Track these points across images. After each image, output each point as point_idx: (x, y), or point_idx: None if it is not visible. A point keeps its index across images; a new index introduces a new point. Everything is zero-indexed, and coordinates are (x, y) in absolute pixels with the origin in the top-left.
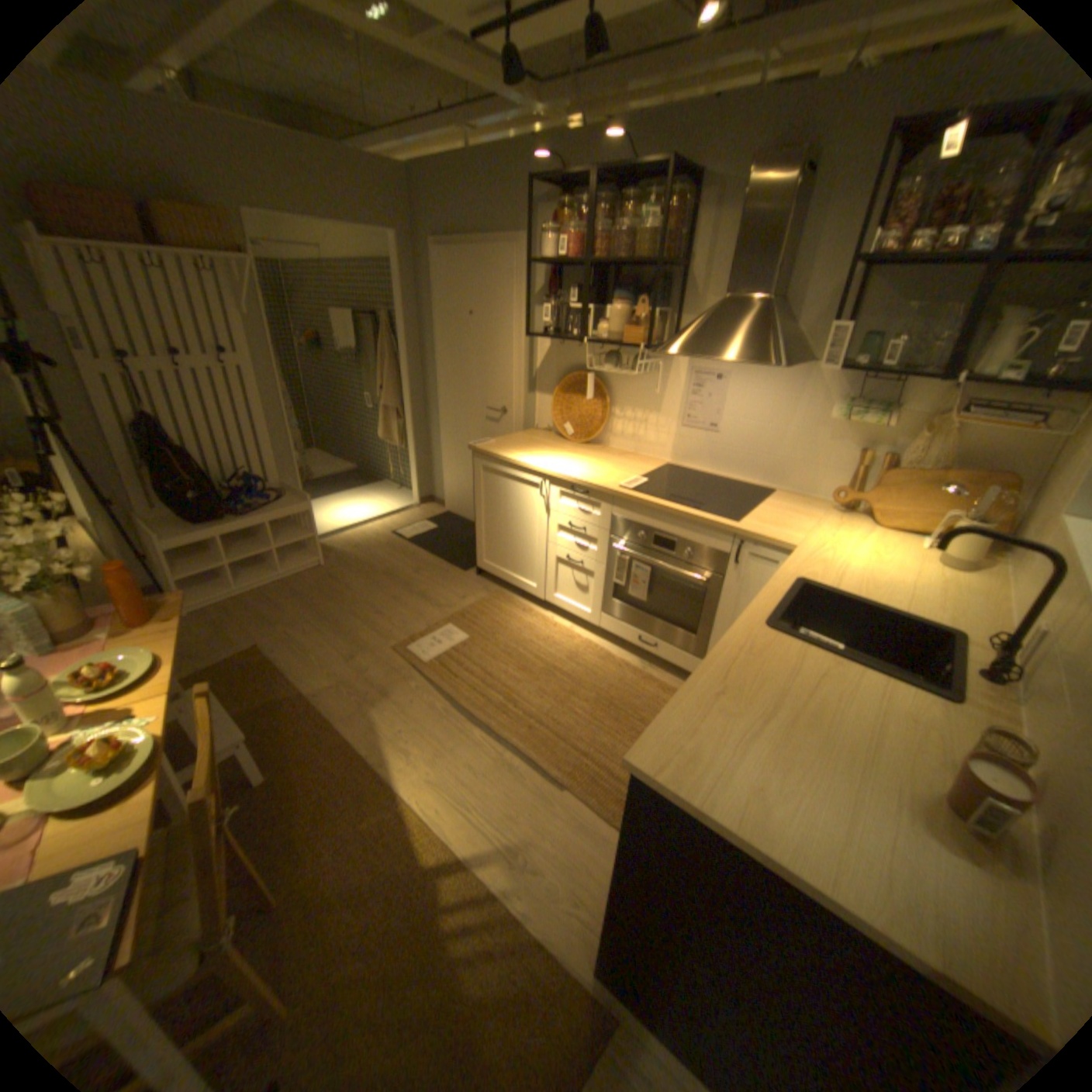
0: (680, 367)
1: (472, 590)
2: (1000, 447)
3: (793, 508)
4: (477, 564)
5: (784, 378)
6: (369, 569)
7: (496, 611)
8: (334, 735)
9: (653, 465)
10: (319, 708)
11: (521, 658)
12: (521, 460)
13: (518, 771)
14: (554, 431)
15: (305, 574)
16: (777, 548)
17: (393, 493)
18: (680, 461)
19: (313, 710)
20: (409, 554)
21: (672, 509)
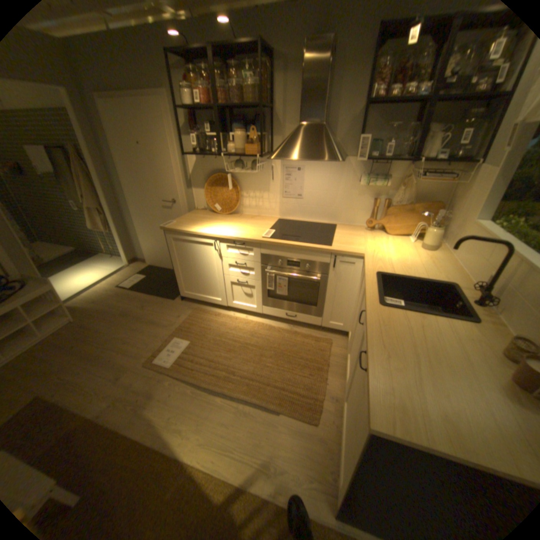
0: (276, 165)
1: (181, 310)
2: (431, 190)
3: (349, 233)
4: (180, 294)
5: (332, 167)
6: (108, 314)
7: (201, 319)
8: (123, 439)
9: (271, 221)
10: (105, 424)
11: (226, 344)
12: (198, 231)
13: (250, 414)
14: (208, 209)
15: (60, 331)
16: (354, 256)
17: (108, 261)
18: (284, 216)
19: (101, 427)
20: (132, 298)
21: (296, 245)
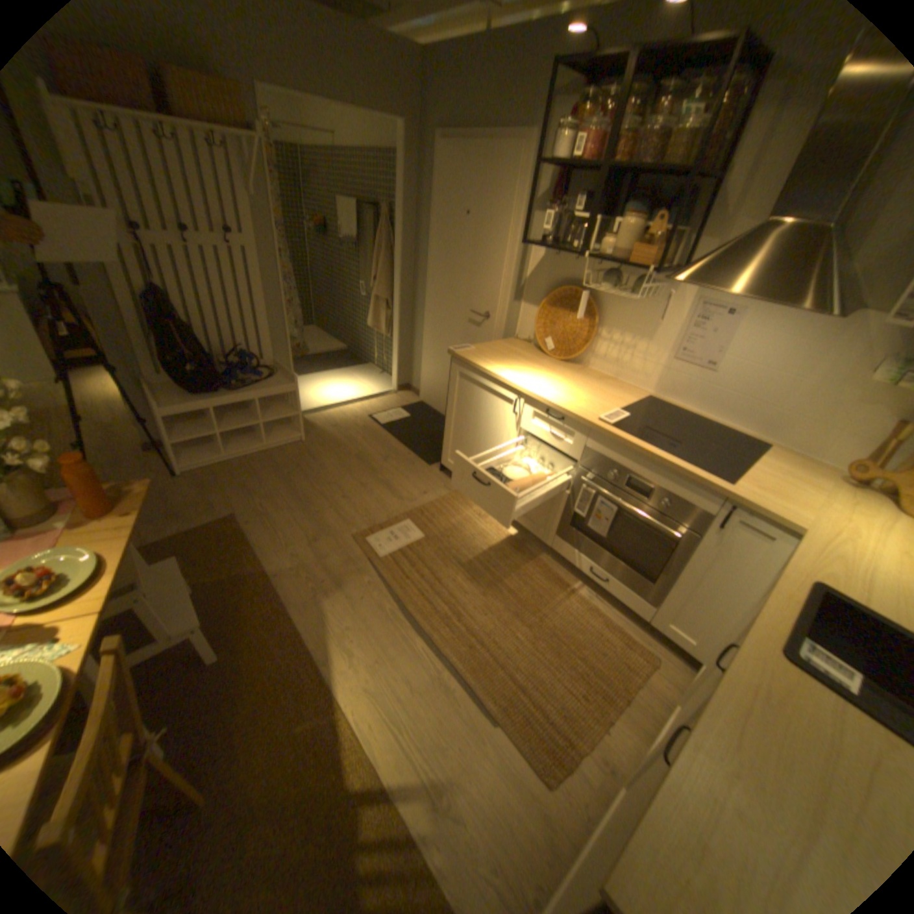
0: (686, 294)
1: (433, 486)
2: None
3: (795, 472)
4: (442, 461)
5: (816, 323)
6: (344, 450)
7: (454, 512)
8: (288, 621)
9: (634, 395)
10: (278, 590)
11: (471, 567)
12: (498, 373)
13: (454, 695)
14: (534, 342)
15: (287, 448)
16: (780, 525)
17: (375, 377)
18: (665, 394)
19: (273, 591)
20: (381, 440)
21: (657, 456)
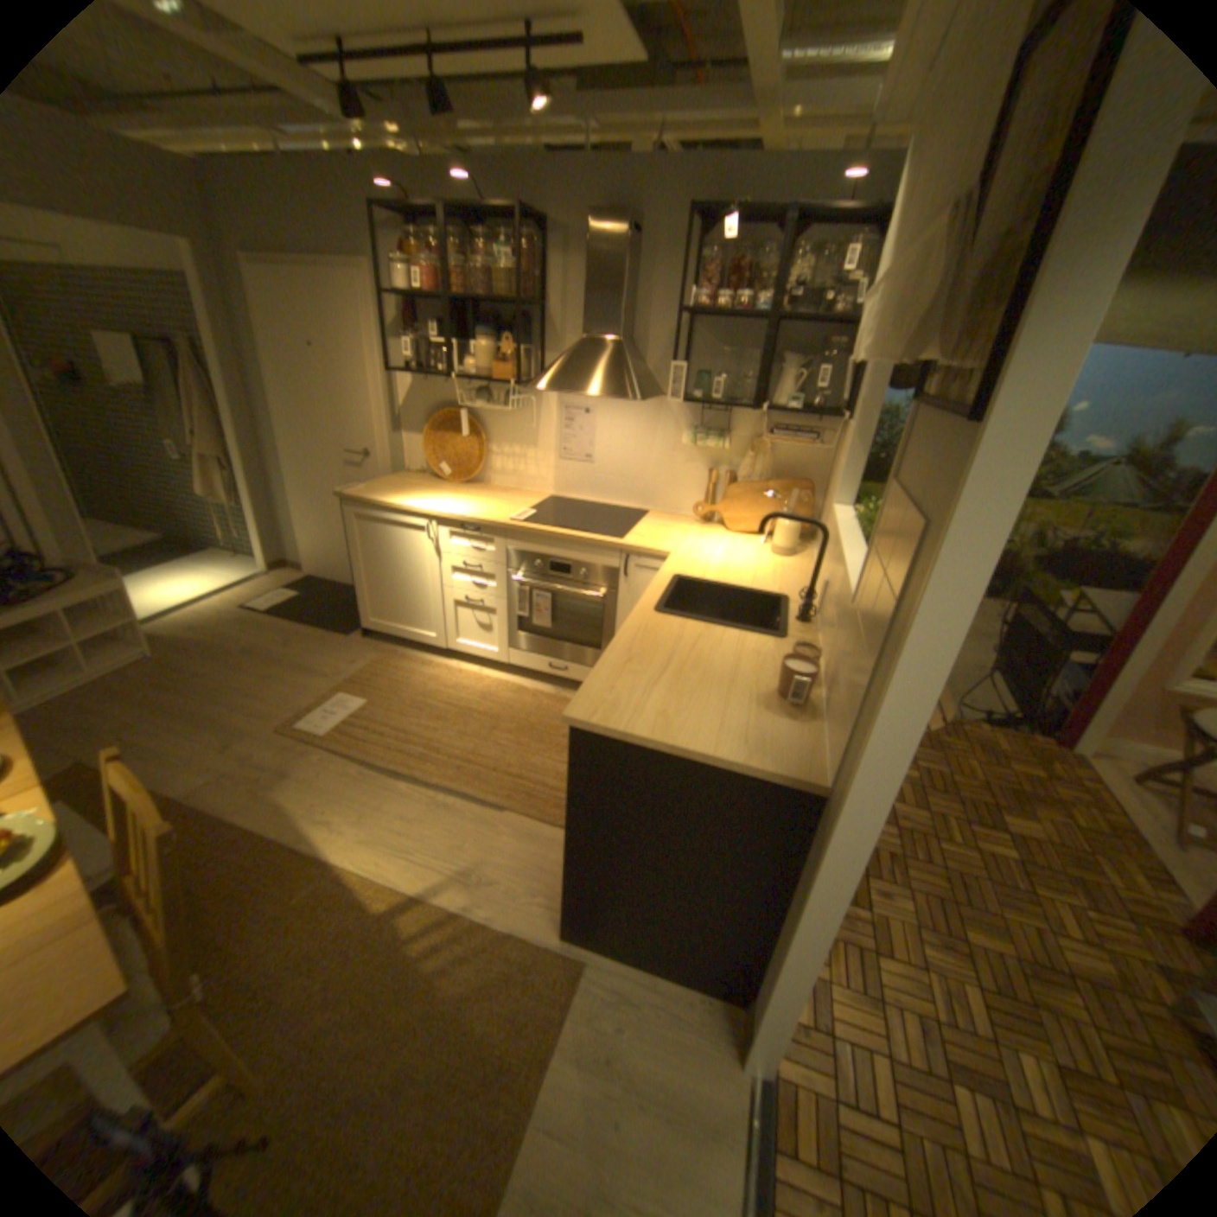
0: (549, 402)
1: (359, 653)
2: (797, 461)
3: (663, 524)
4: (361, 625)
5: (641, 411)
6: (218, 651)
7: (394, 668)
8: (228, 828)
9: (537, 498)
10: (197, 808)
11: (432, 708)
12: (400, 503)
13: (453, 808)
14: (428, 472)
15: (124, 671)
16: (655, 557)
17: (225, 563)
18: (562, 493)
19: (190, 811)
20: (268, 627)
21: (563, 535)
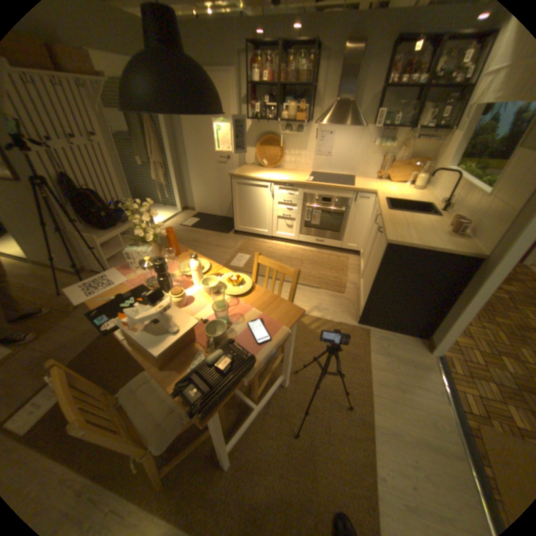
0: (314, 130)
1: (237, 240)
2: (423, 150)
3: (364, 180)
4: (234, 229)
5: (355, 132)
6: (184, 241)
7: (254, 244)
8: None
9: (307, 173)
10: None
11: (276, 257)
12: (258, 176)
13: (301, 288)
14: (256, 164)
15: None
16: (369, 192)
17: (164, 209)
18: (316, 170)
19: None
20: (197, 232)
21: (330, 186)
